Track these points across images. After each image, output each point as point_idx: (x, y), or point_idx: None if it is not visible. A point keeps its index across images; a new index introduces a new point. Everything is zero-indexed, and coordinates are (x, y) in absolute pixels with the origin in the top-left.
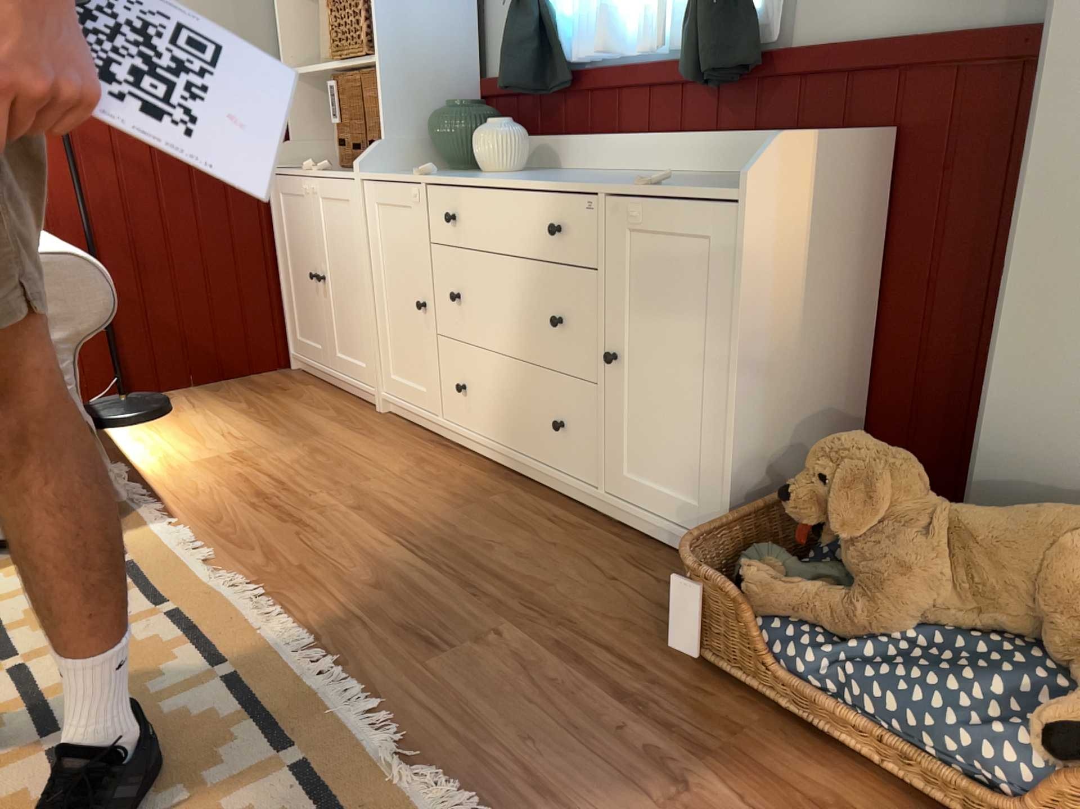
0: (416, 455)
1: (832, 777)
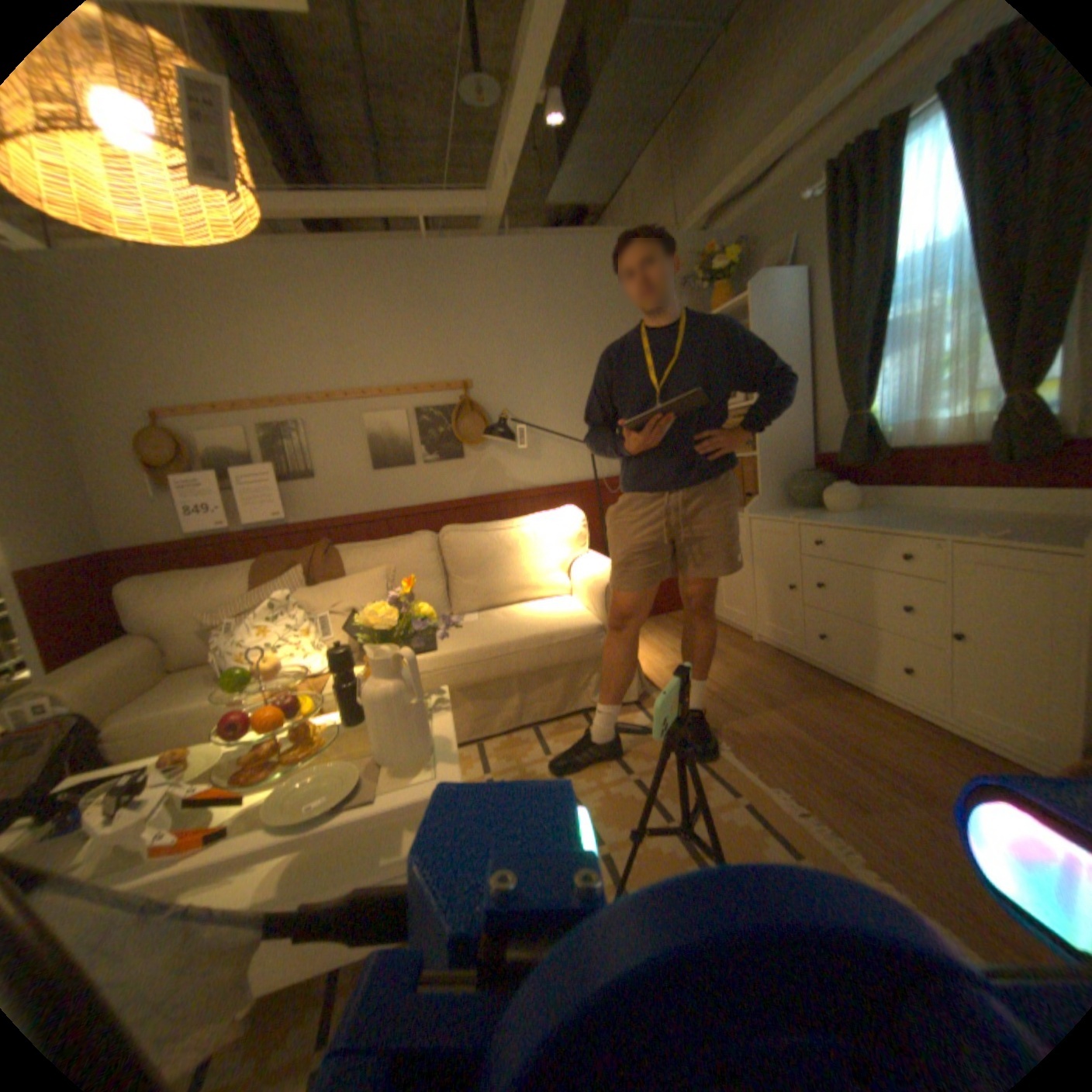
0: (793, 674)
1: None
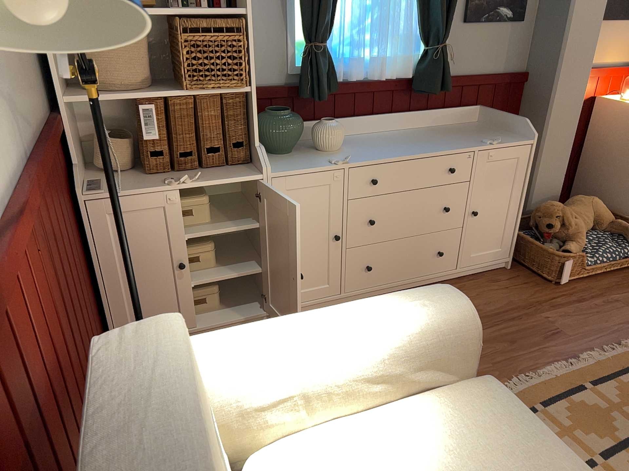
0: None
1: (606, 281)
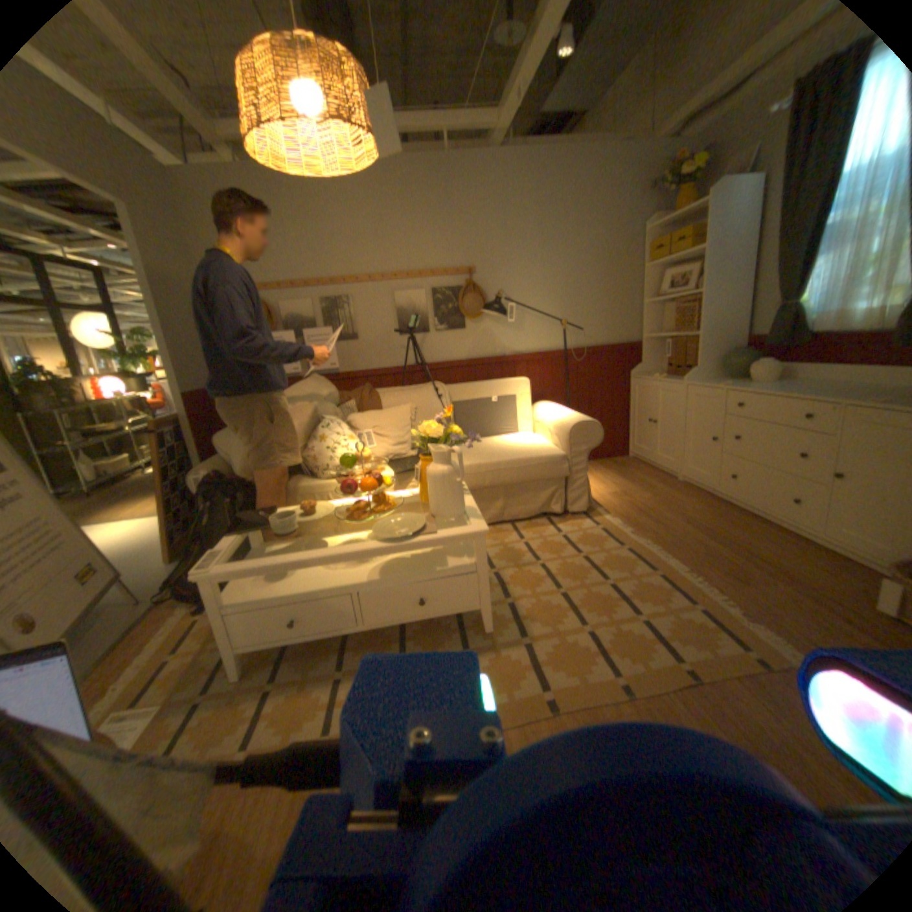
0: (705, 503)
1: None
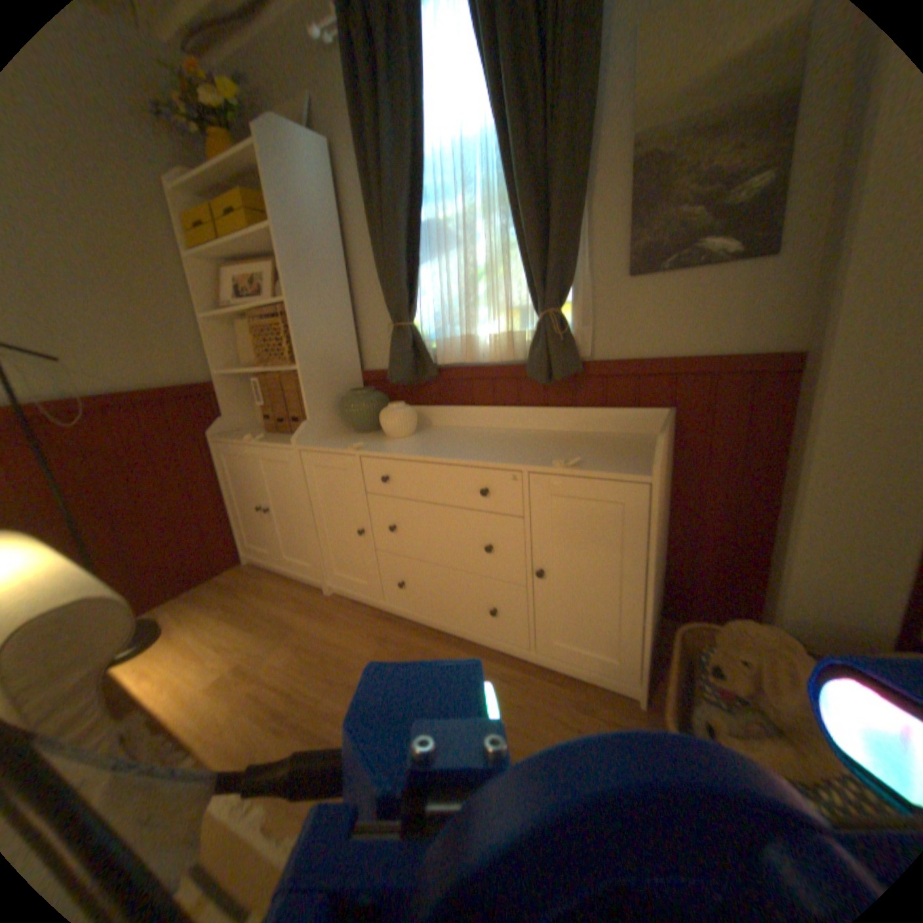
0: (375, 633)
1: None
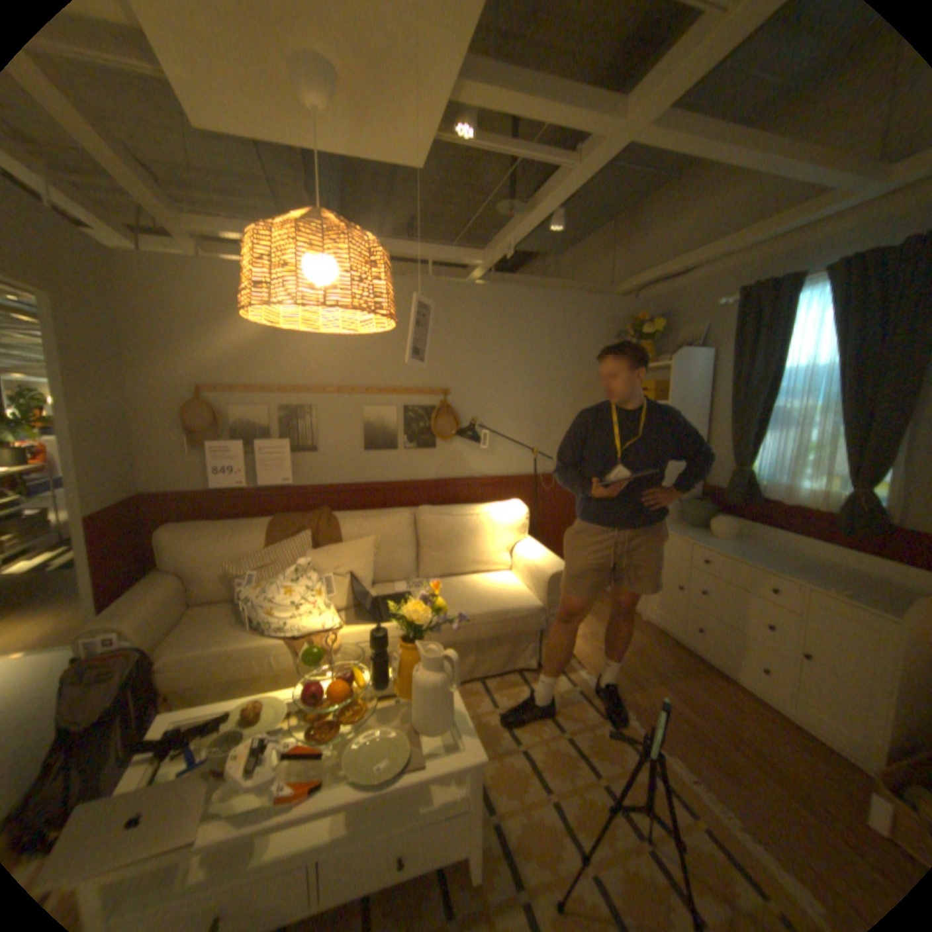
0: (675, 655)
1: None
